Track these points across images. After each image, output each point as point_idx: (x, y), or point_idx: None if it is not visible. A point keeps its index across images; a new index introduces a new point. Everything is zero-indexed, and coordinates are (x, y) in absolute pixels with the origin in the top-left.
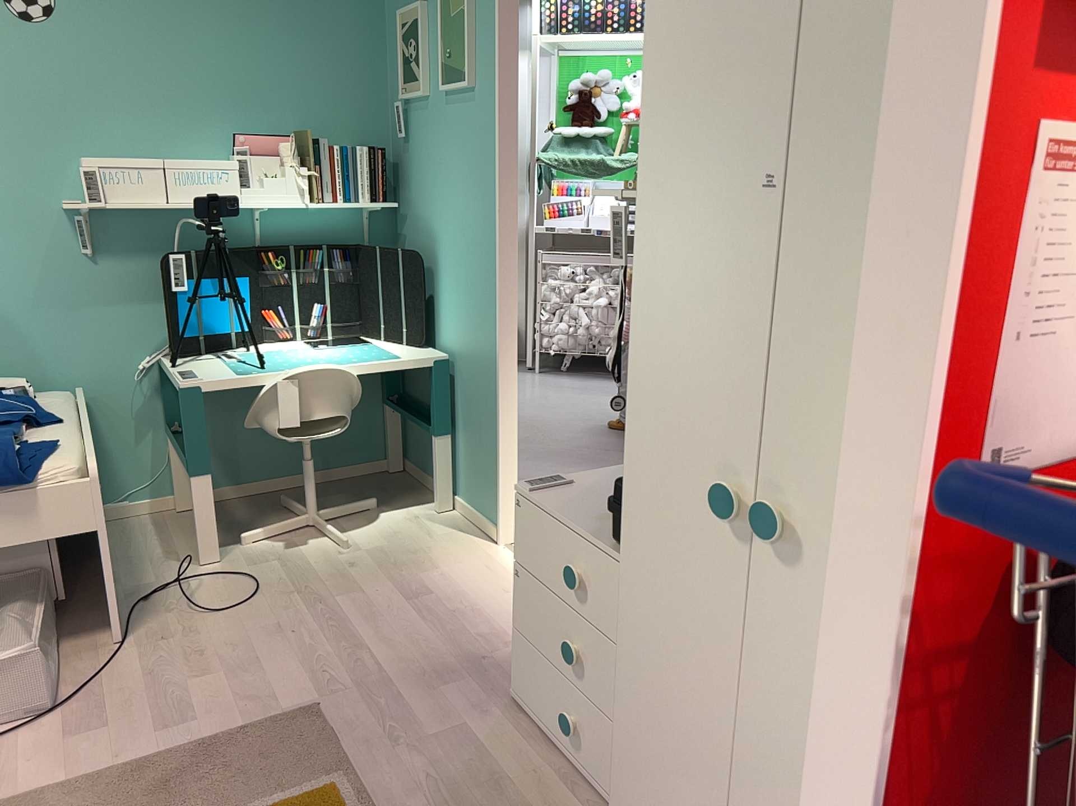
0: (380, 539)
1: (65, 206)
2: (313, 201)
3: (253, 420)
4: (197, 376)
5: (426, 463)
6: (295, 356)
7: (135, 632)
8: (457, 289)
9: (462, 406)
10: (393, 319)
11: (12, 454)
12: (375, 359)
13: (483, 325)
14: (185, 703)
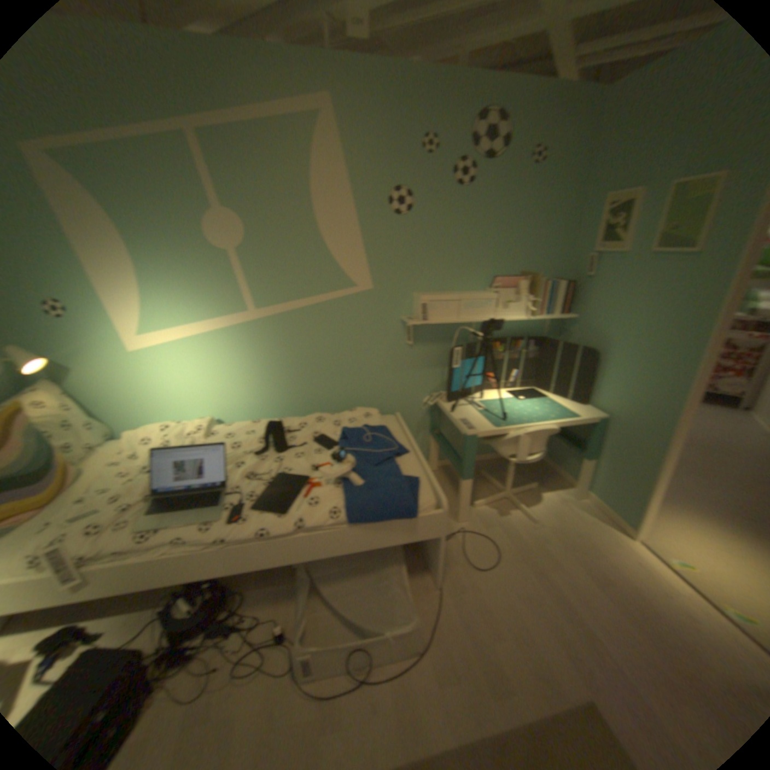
0: (553, 519)
1: (402, 320)
2: (530, 315)
3: (488, 444)
4: (471, 425)
5: (559, 459)
6: (511, 406)
7: (443, 580)
8: (627, 379)
9: (612, 447)
10: (562, 384)
11: (407, 499)
12: (565, 416)
13: (657, 411)
14: (500, 670)
